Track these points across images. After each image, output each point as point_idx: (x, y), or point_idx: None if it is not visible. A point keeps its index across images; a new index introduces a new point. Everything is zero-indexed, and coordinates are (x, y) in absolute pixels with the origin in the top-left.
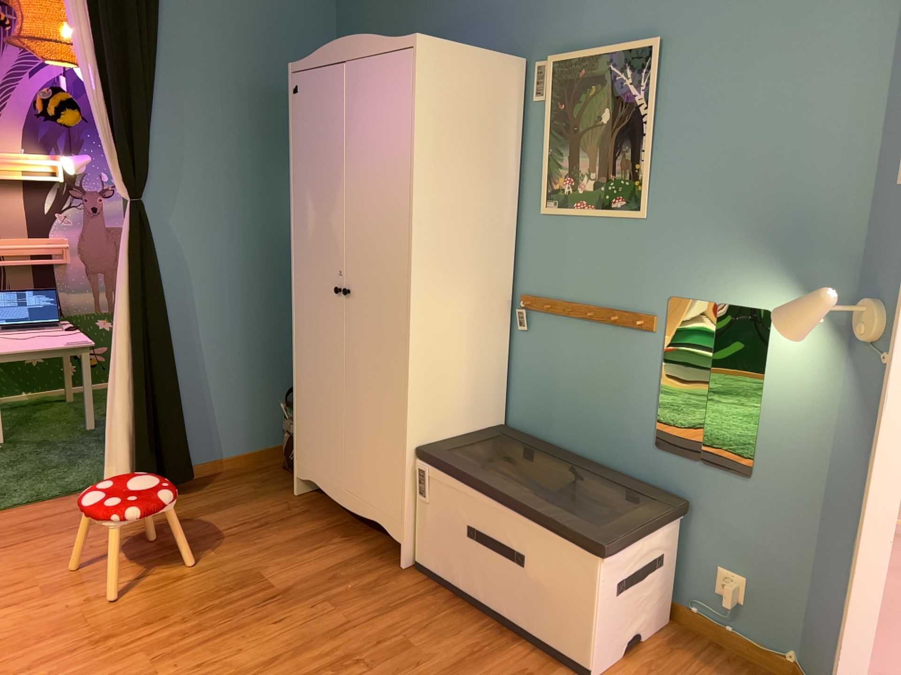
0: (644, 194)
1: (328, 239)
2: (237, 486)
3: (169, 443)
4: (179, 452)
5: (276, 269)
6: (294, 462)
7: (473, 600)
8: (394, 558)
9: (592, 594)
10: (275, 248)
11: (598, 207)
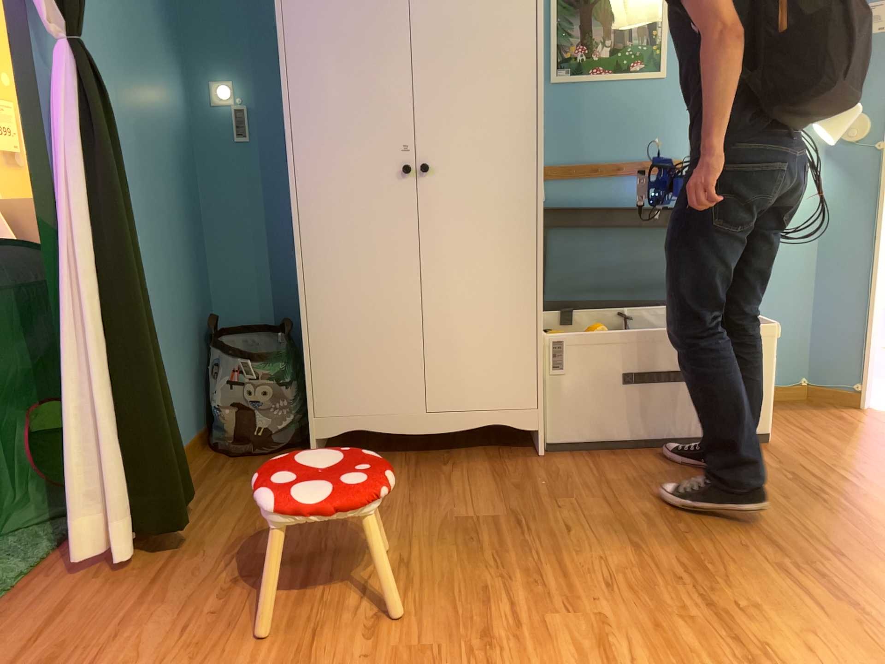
0: (663, 57)
1: (374, 109)
2: (226, 487)
3: (171, 444)
4: (179, 454)
5: (165, 186)
6: (311, 420)
7: (628, 444)
8: (515, 455)
9: (764, 371)
10: (161, 156)
11: (616, 72)
